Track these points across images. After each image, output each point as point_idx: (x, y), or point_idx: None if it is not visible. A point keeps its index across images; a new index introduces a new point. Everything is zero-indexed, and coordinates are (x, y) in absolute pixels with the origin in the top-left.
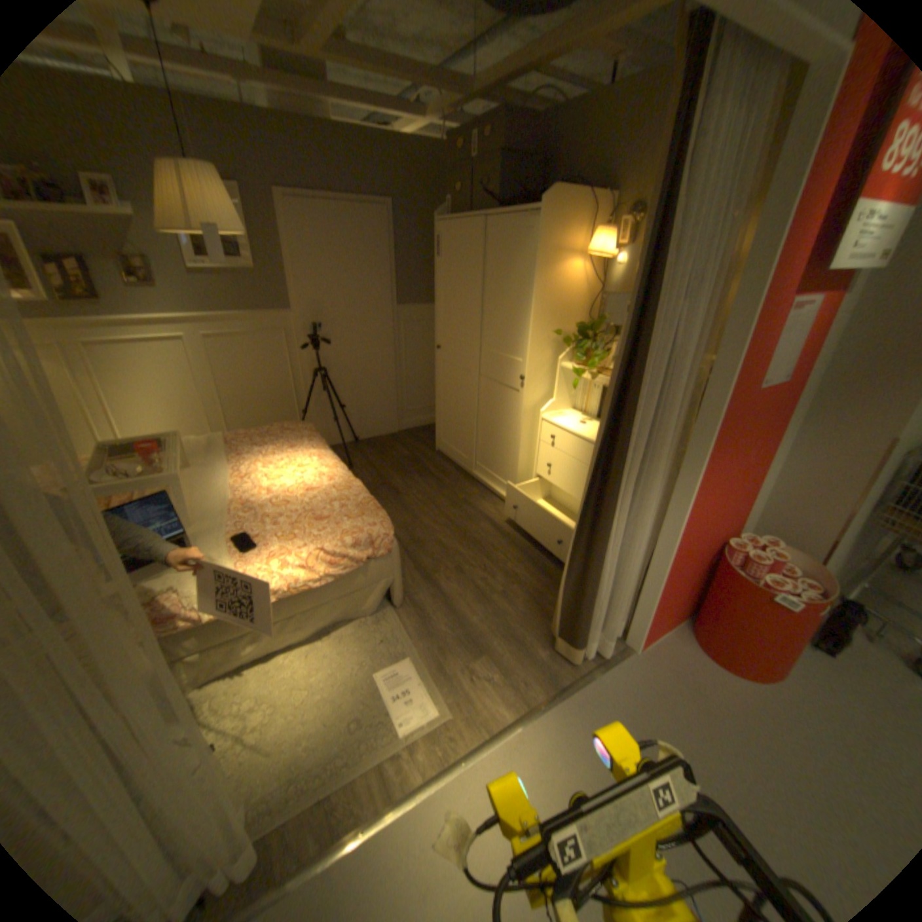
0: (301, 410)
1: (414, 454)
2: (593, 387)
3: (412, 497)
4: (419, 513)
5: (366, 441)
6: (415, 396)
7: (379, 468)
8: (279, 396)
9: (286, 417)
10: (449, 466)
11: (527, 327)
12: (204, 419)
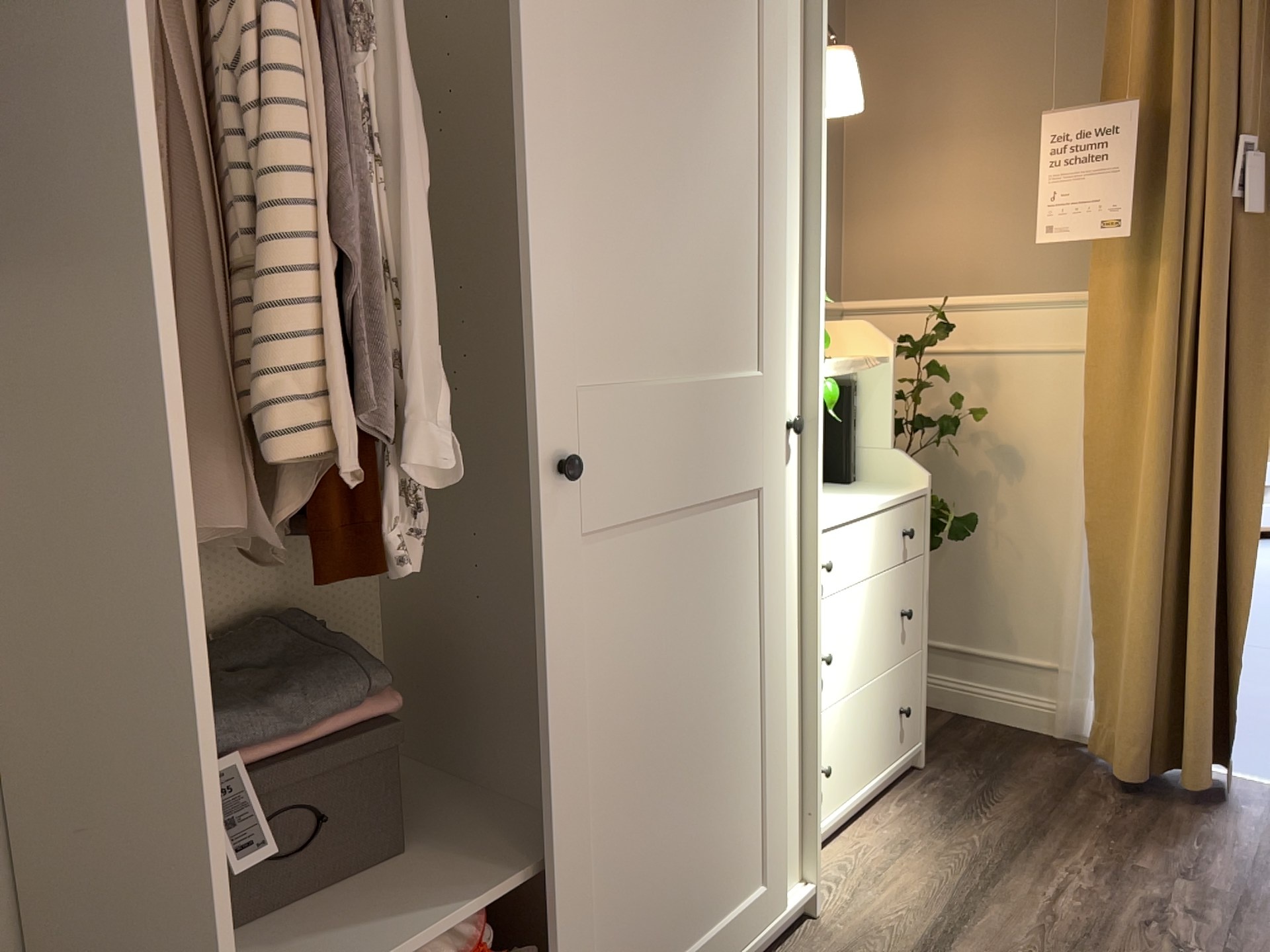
0: None
1: None
2: None
3: None
4: None
5: None
6: None
7: None
8: None
9: None
10: None
11: (787, 251)
12: None
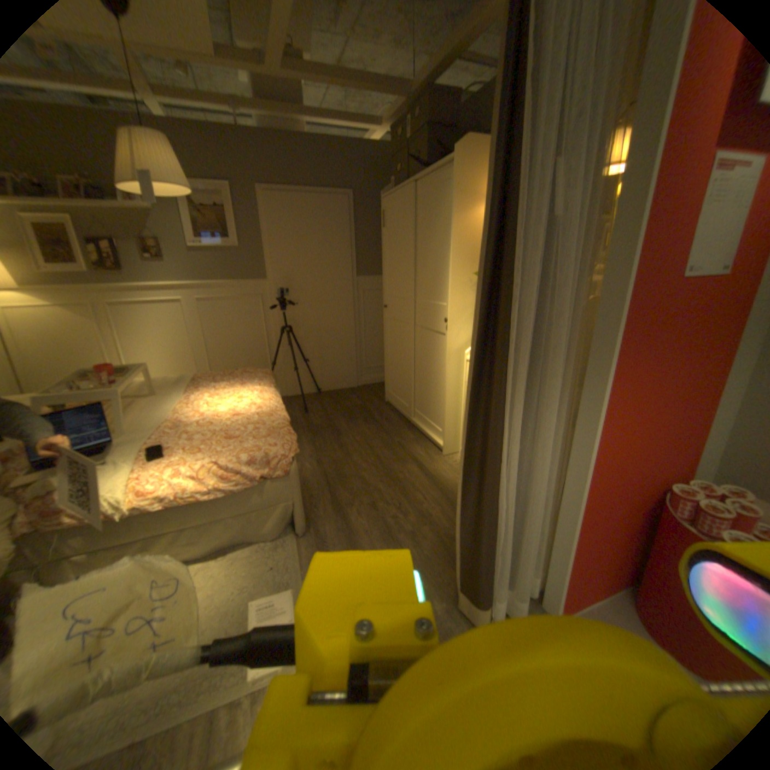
0: (272, 361)
1: (365, 403)
2: None
3: (350, 437)
4: (352, 451)
5: (327, 391)
6: (373, 355)
7: (330, 413)
8: (254, 349)
9: (259, 367)
10: (392, 414)
11: (449, 270)
12: (193, 365)
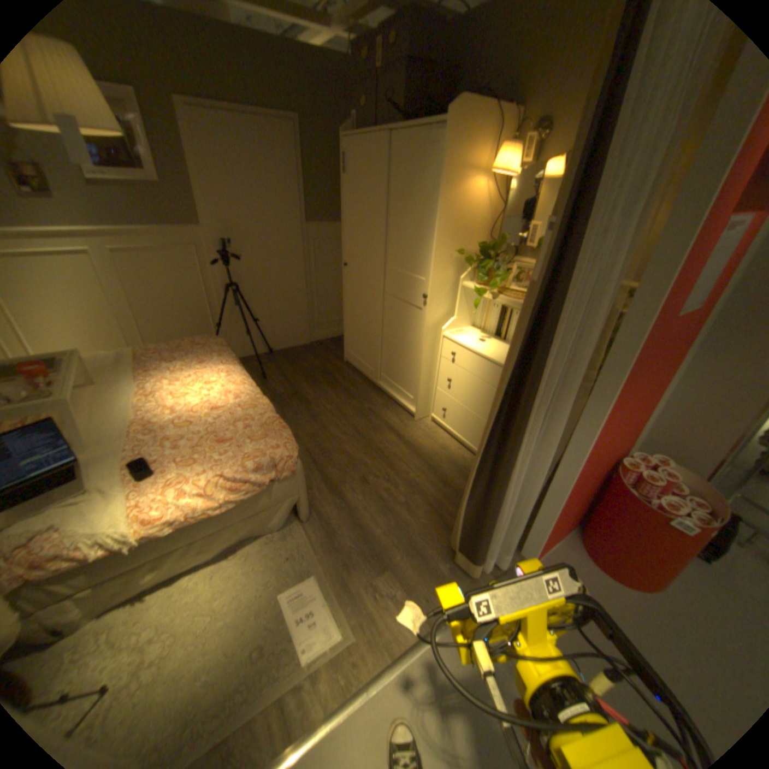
0: (216, 323)
1: (325, 364)
2: (492, 306)
3: (321, 407)
4: (328, 423)
5: (280, 351)
6: (326, 310)
7: (291, 379)
8: (193, 310)
9: (201, 330)
10: (356, 377)
11: (431, 246)
12: (119, 332)
